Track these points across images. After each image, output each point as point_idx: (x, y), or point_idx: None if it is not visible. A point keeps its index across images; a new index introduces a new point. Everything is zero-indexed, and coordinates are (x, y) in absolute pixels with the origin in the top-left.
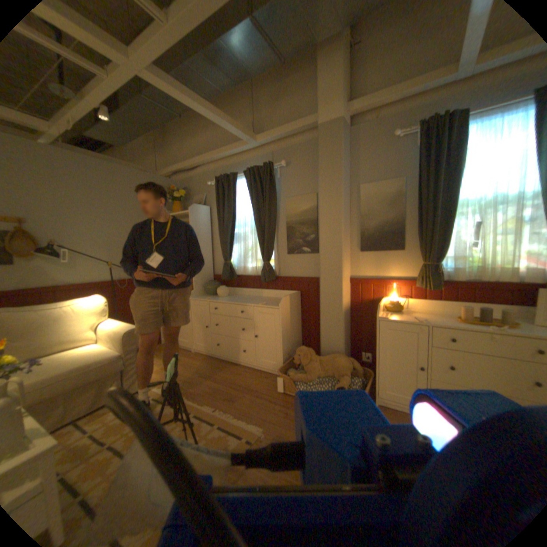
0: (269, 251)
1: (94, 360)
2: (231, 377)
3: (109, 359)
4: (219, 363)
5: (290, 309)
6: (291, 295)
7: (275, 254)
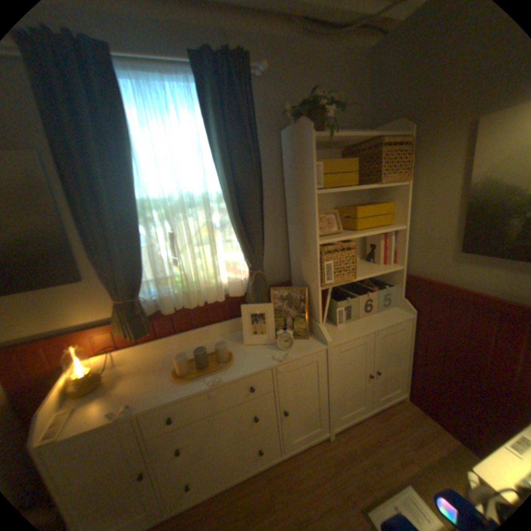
0: None
1: None
2: None
3: None
4: None
5: None
6: None
7: None
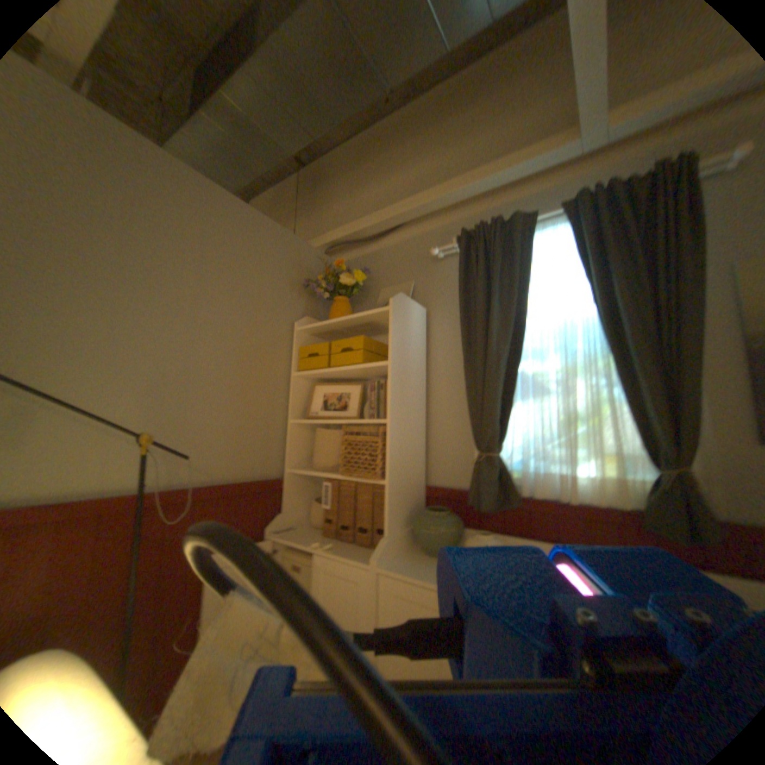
0: (695, 430)
1: None
2: None
3: None
4: None
5: None
6: None
7: (702, 439)
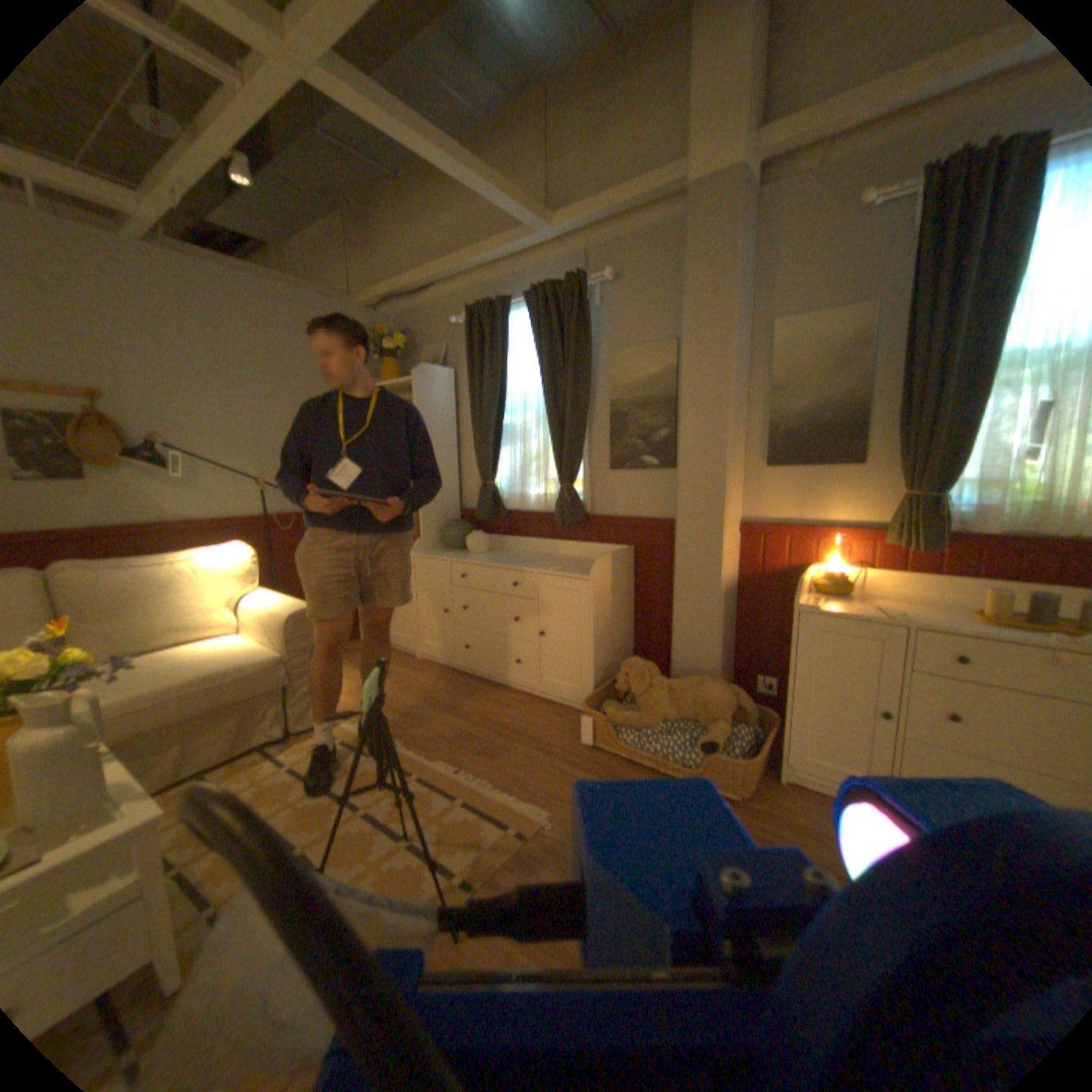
0: (574, 463)
1: (234, 665)
2: (492, 710)
3: (262, 663)
4: (470, 682)
5: (612, 583)
6: (616, 554)
7: (586, 468)
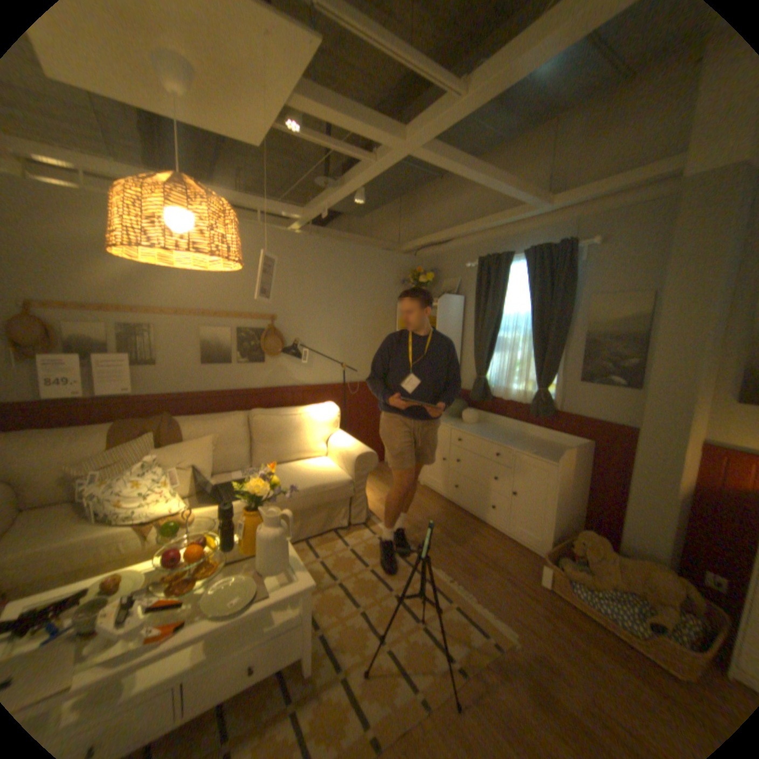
0: (551, 374)
1: (329, 482)
2: (473, 538)
3: (342, 483)
4: (456, 511)
5: (575, 469)
6: (581, 448)
7: (559, 377)
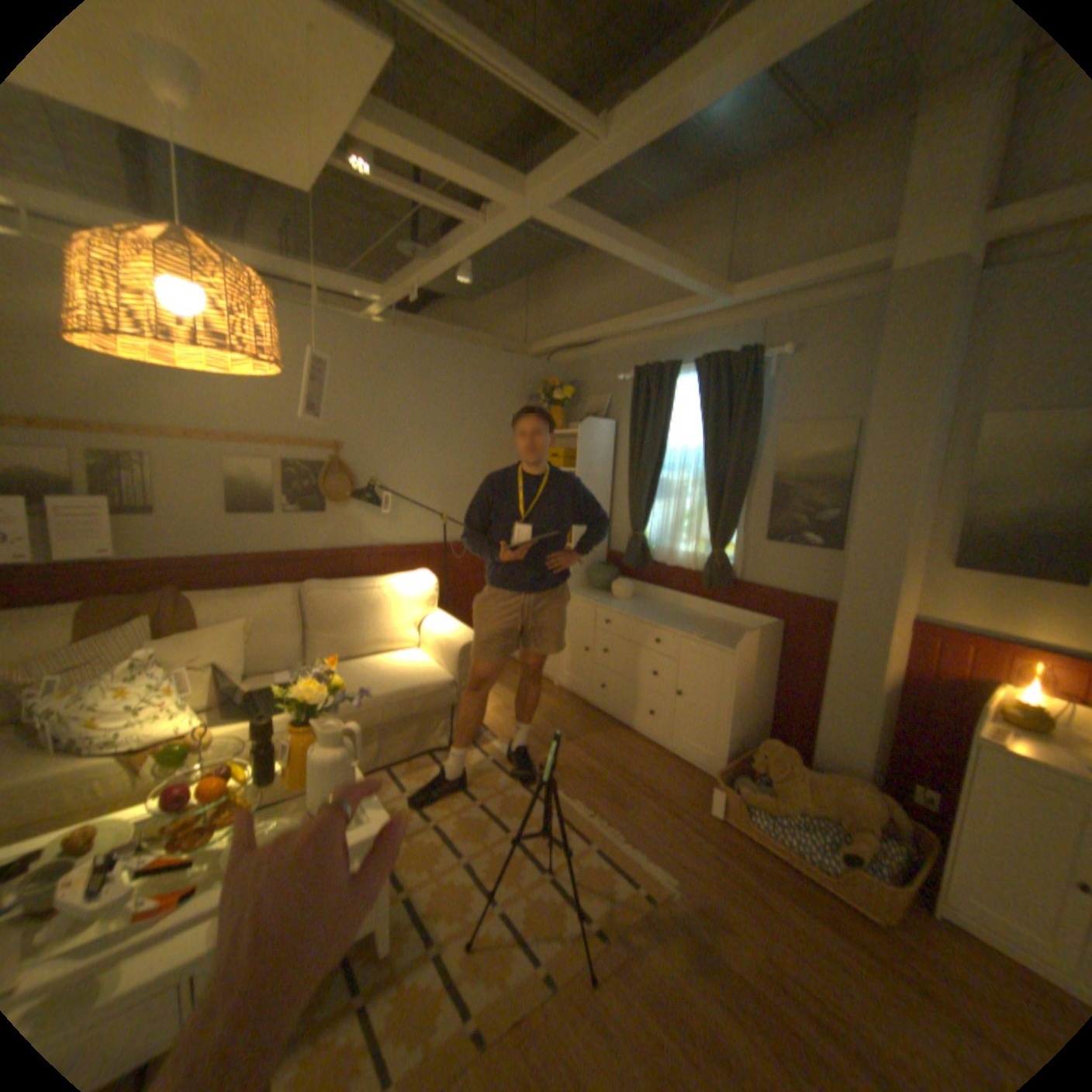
0: (728, 530)
1: (421, 685)
2: (624, 757)
3: (440, 686)
4: (602, 721)
5: (757, 658)
6: (765, 630)
7: (740, 535)
